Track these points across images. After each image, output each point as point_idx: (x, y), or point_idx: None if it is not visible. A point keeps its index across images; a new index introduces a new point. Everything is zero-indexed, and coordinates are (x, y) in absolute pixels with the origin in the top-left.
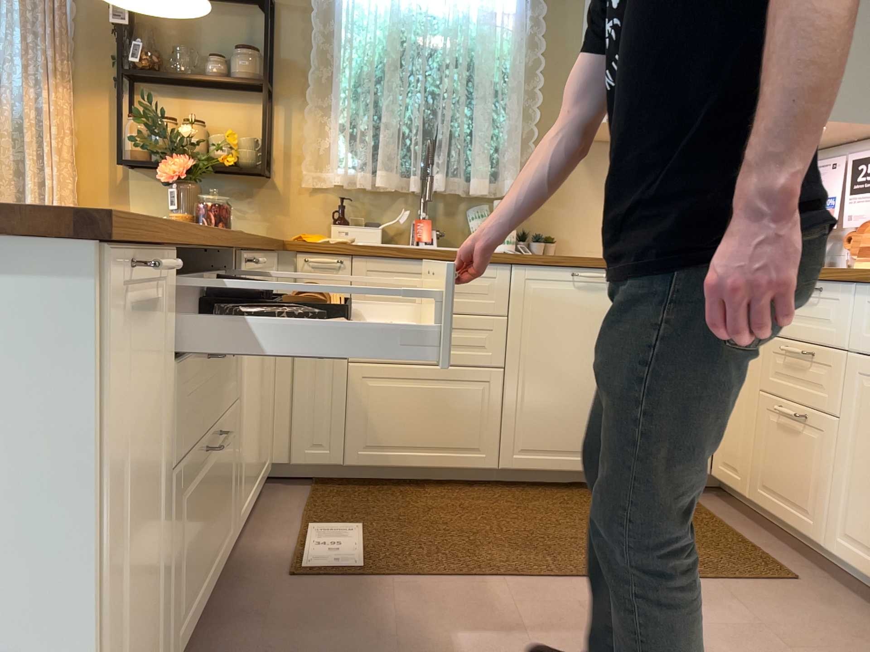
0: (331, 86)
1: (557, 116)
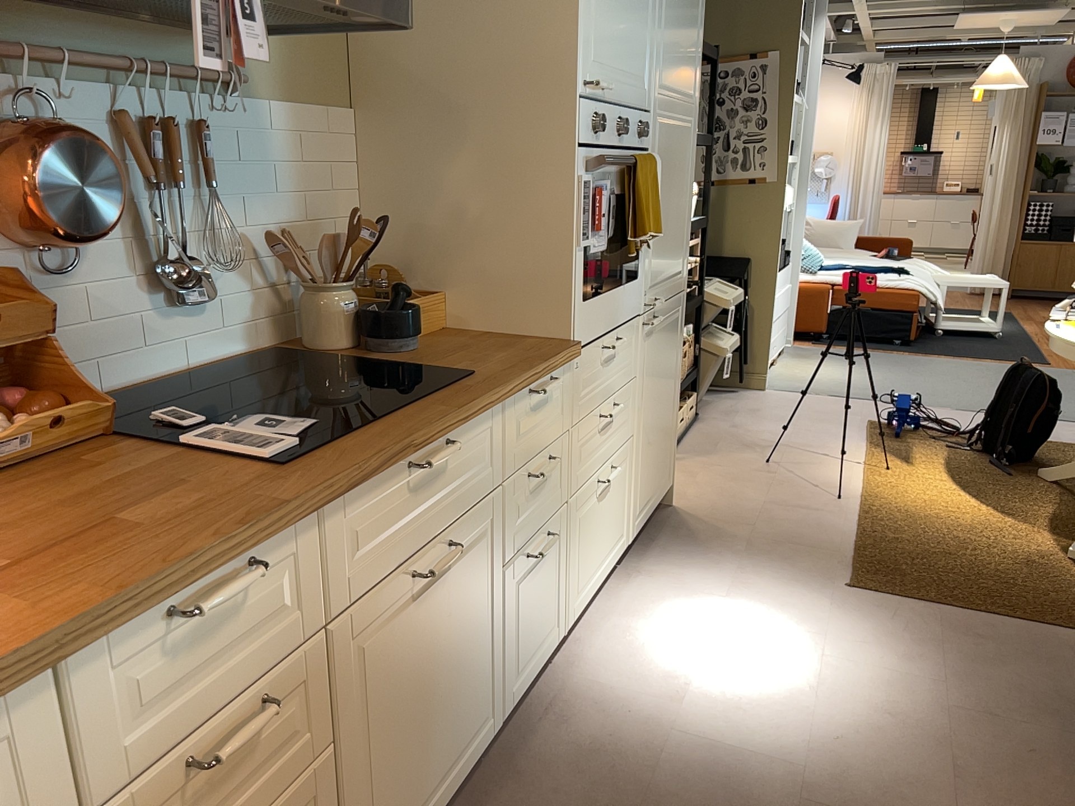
0: None
1: None
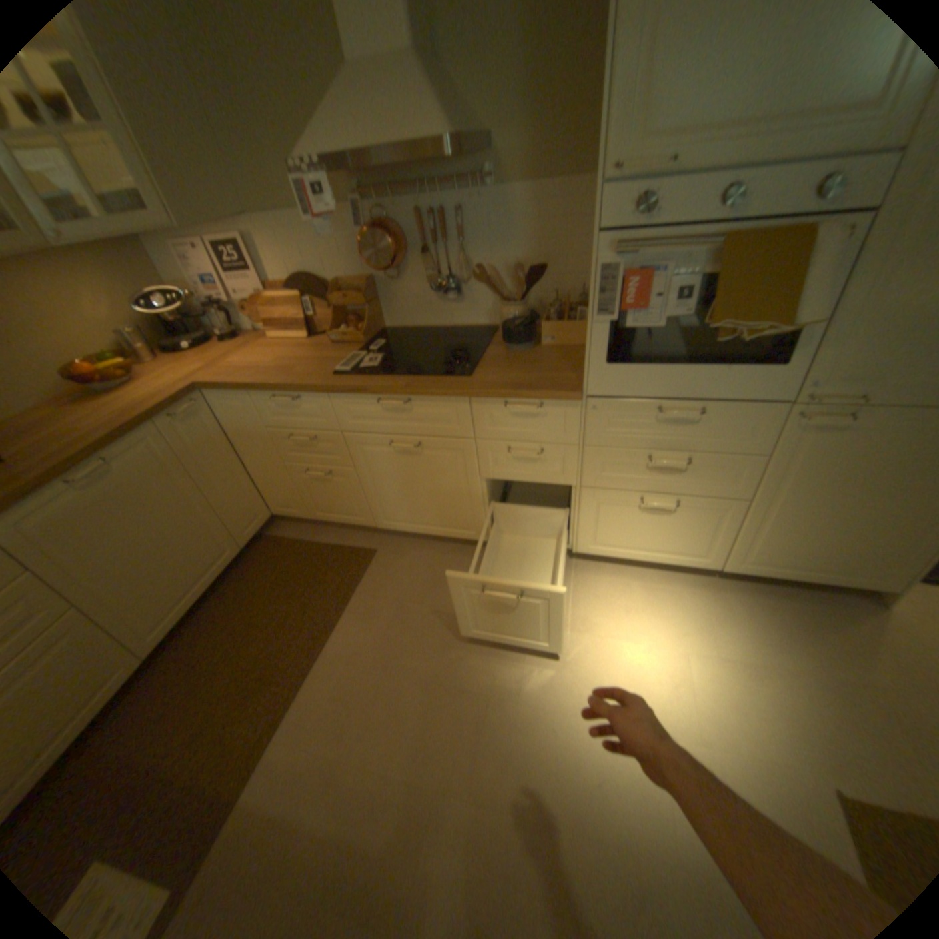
0: None
1: None
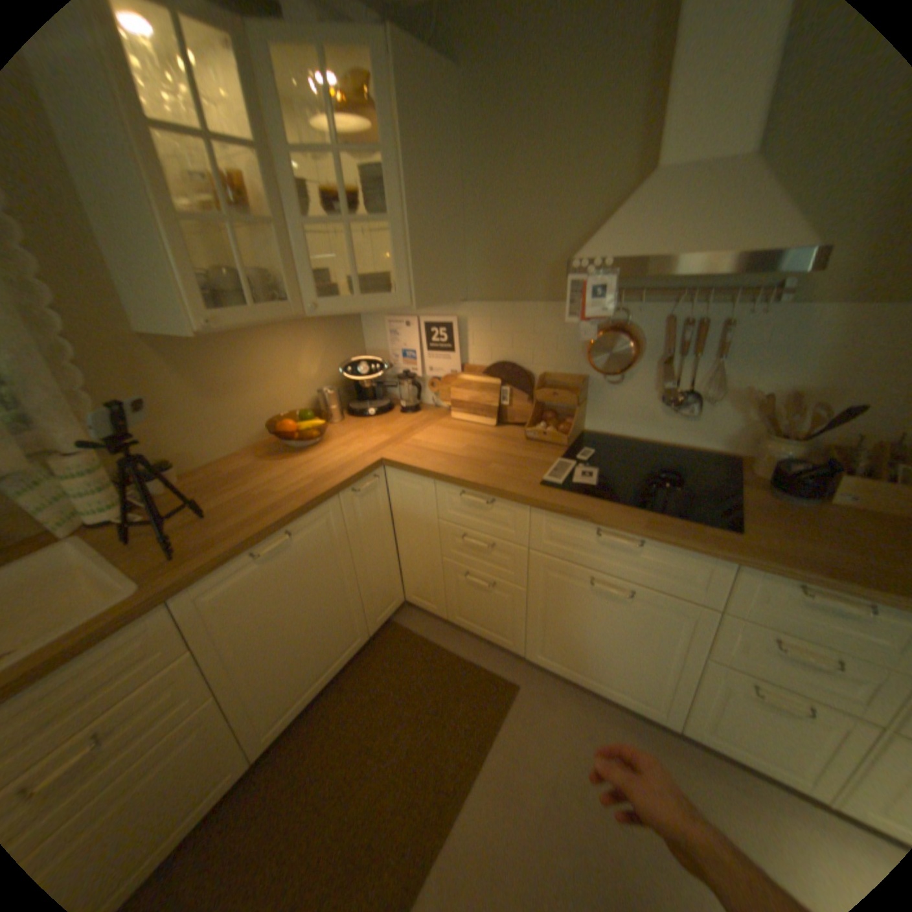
0: None
1: (90, 309)
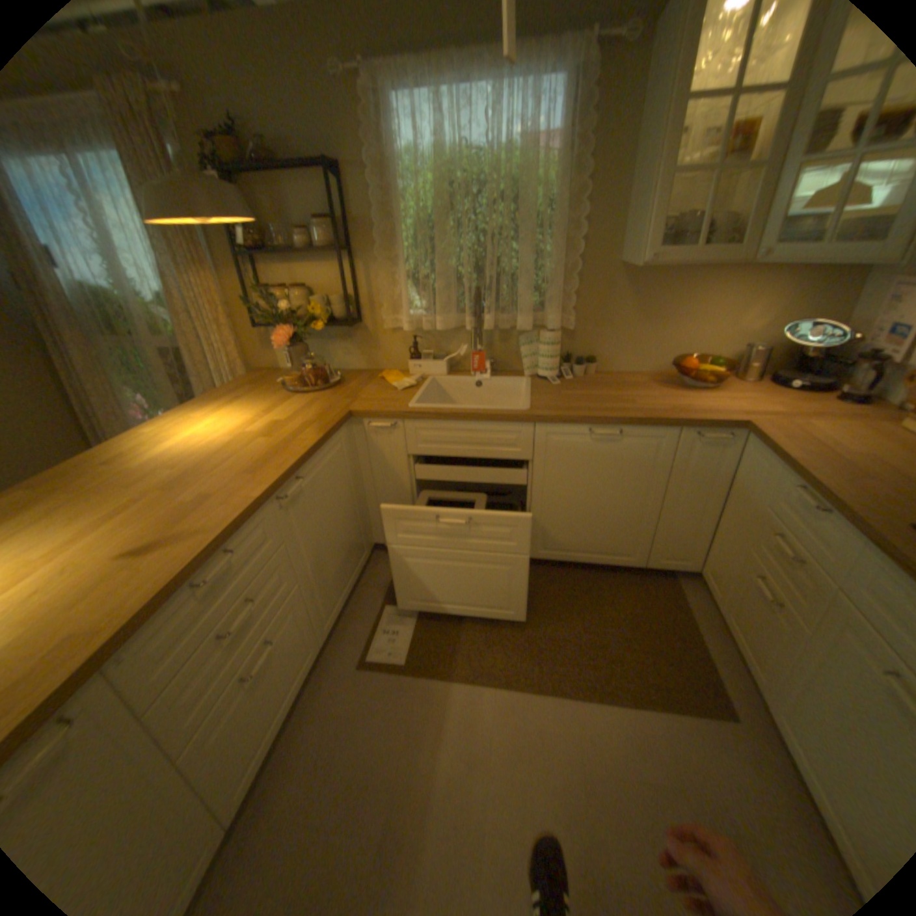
0: (394, 238)
1: (604, 240)
